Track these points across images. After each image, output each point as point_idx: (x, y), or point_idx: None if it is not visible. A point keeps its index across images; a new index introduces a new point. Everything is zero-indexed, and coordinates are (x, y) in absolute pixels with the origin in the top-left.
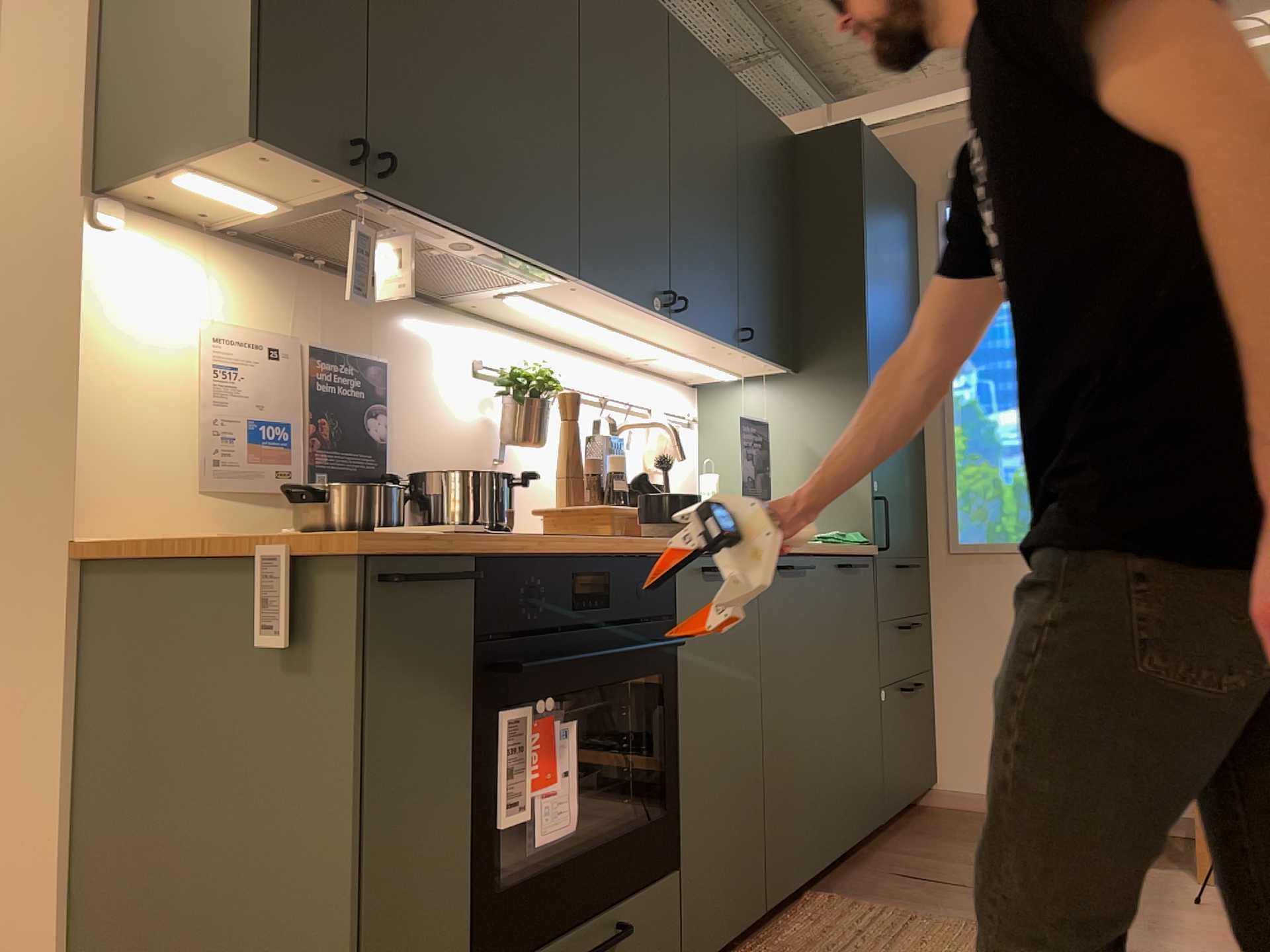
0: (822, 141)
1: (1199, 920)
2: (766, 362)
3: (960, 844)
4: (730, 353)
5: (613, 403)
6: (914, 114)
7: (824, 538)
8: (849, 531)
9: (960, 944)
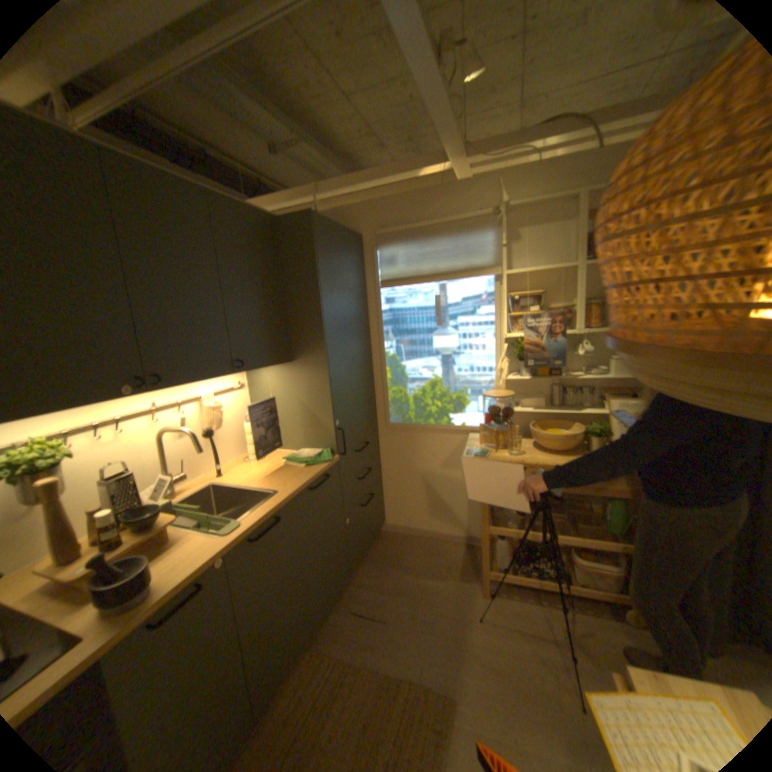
0: (291, 221)
1: (479, 643)
2: (265, 367)
3: (387, 573)
4: (235, 373)
5: (165, 407)
6: (361, 191)
7: (307, 461)
8: (324, 447)
9: (362, 707)
